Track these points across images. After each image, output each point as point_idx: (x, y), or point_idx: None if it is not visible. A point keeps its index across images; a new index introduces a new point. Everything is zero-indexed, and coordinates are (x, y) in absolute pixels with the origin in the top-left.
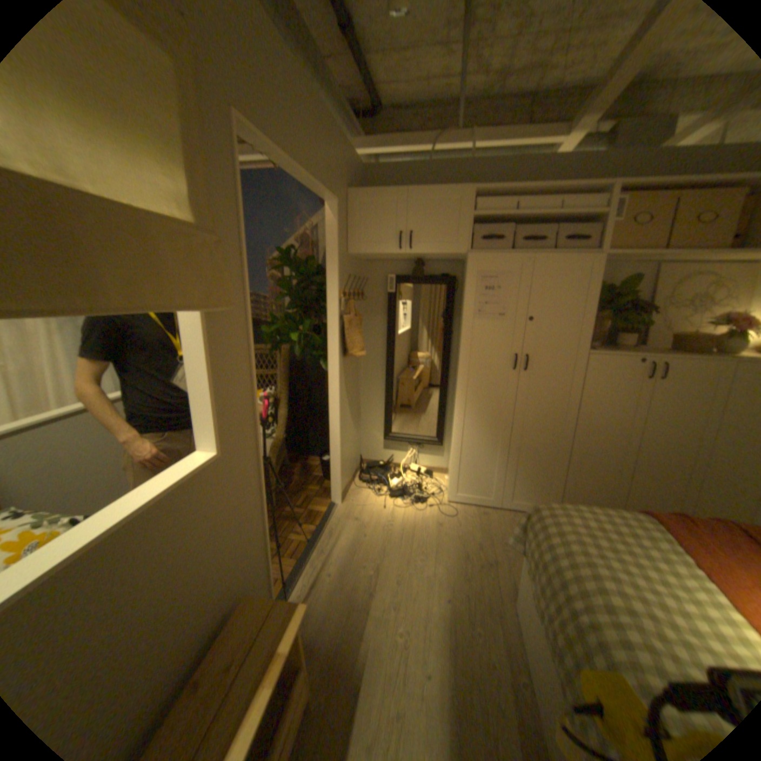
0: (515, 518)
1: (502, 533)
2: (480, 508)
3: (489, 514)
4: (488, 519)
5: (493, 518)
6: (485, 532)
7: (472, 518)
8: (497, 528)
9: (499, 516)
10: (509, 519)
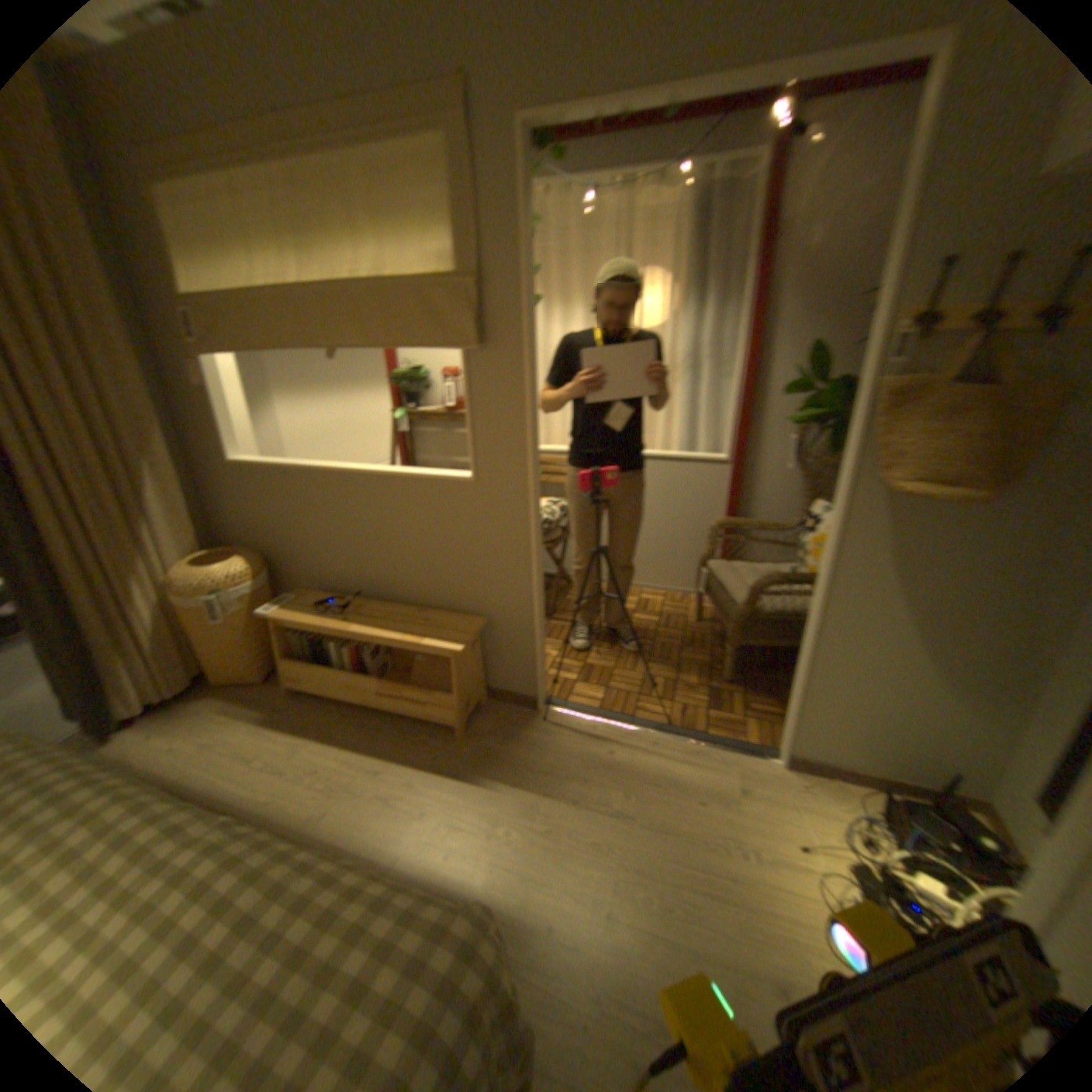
0: None
1: None
2: None
3: None
4: None
5: None
6: None
7: None
8: None
9: None
10: None
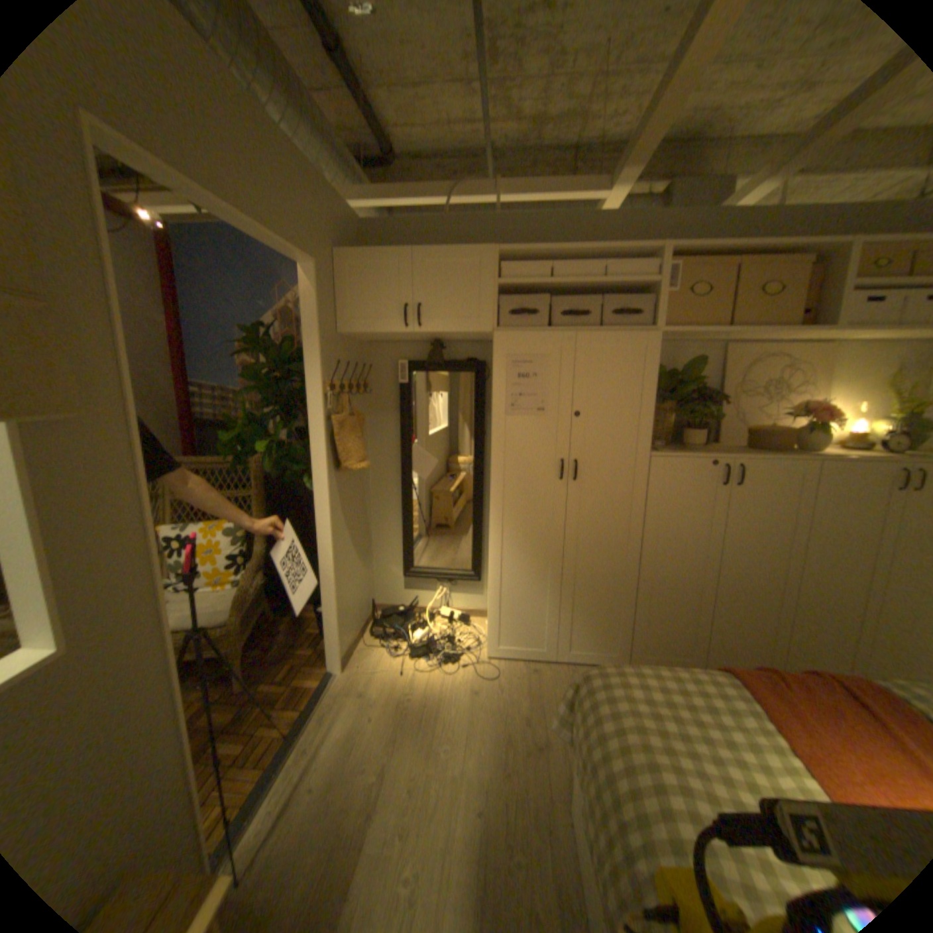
0: (573, 673)
1: (556, 697)
2: (529, 663)
3: (540, 670)
4: (539, 679)
5: (546, 676)
6: (535, 697)
7: (518, 679)
8: (550, 691)
9: (553, 673)
10: (566, 676)
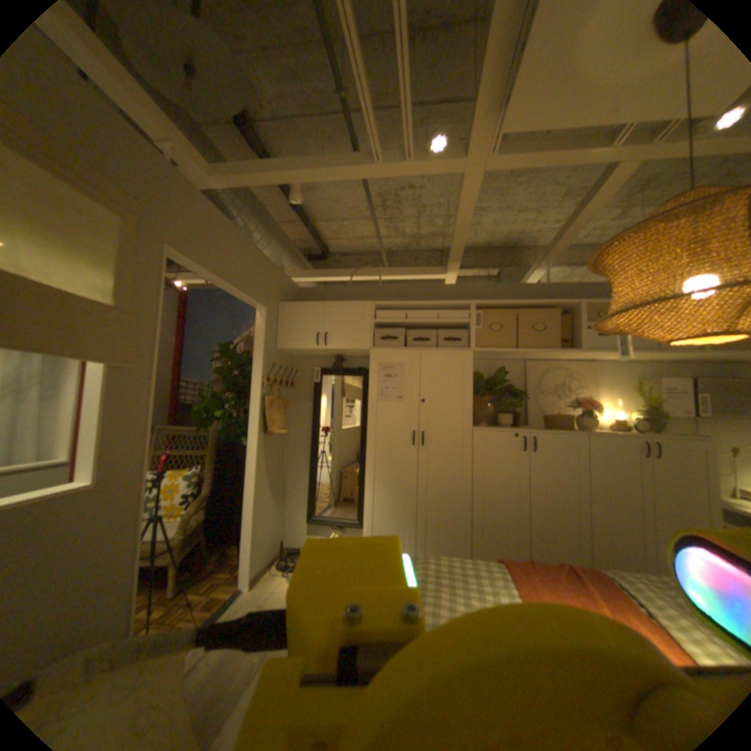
0: None
1: None
2: None
3: None
4: None
5: None
6: None
7: None
8: None
9: None
10: None
